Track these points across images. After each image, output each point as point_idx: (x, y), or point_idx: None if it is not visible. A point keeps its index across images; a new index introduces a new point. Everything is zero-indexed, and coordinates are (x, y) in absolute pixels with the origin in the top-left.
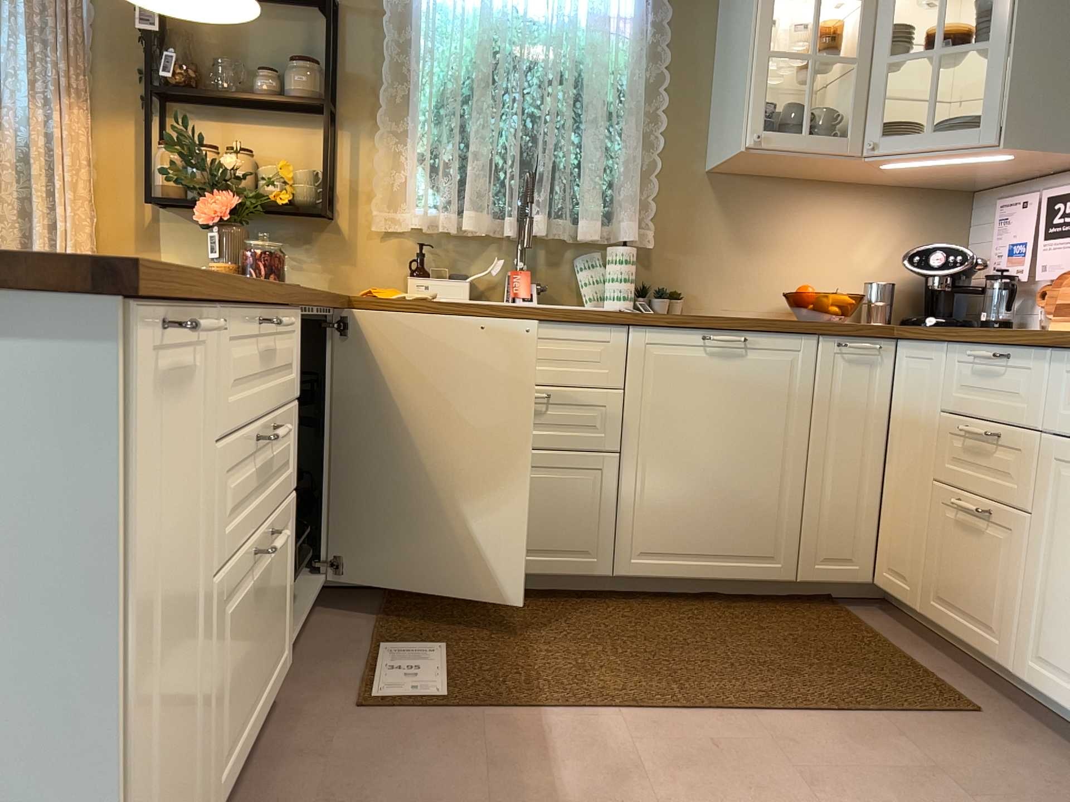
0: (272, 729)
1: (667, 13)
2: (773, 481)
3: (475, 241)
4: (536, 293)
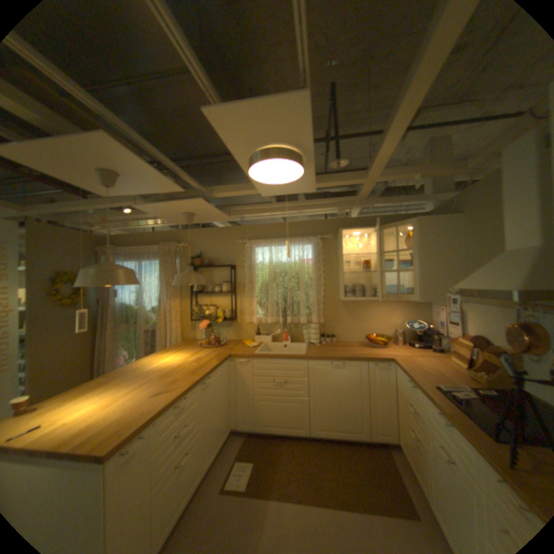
0: (195, 500)
1: (322, 256)
2: (359, 408)
3: (273, 323)
4: (291, 338)
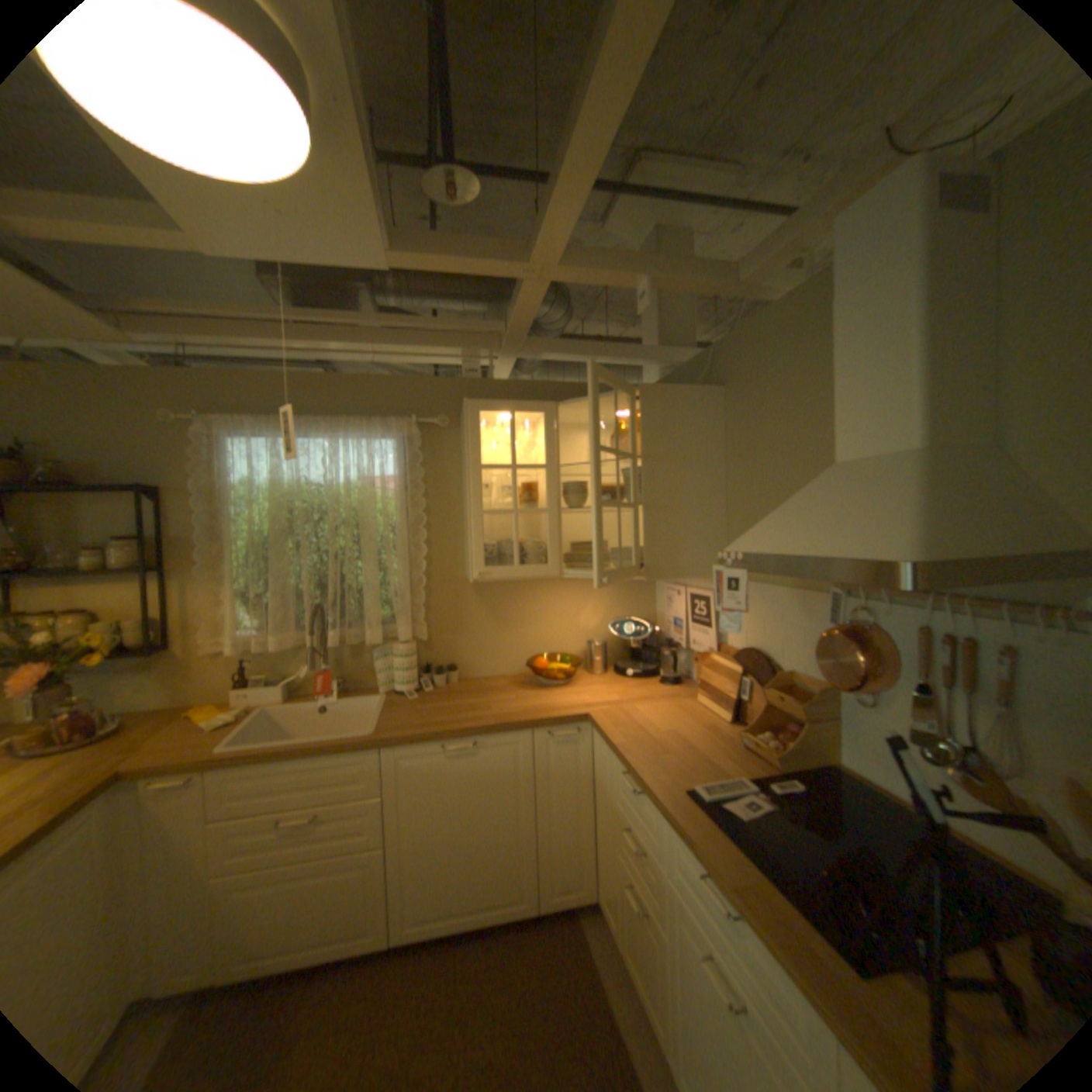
0: None
1: (421, 472)
2: (510, 845)
3: (289, 649)
4: (340, 684)
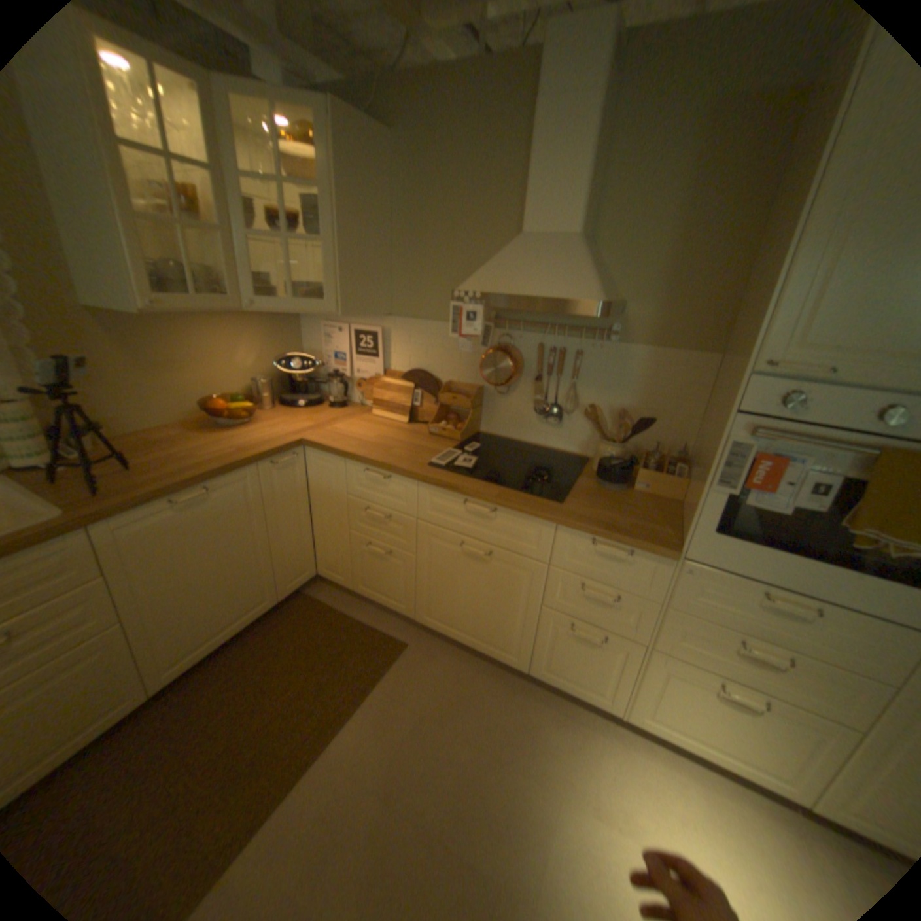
0: None
1: None
2: (251, 563)
3: None
4: None
